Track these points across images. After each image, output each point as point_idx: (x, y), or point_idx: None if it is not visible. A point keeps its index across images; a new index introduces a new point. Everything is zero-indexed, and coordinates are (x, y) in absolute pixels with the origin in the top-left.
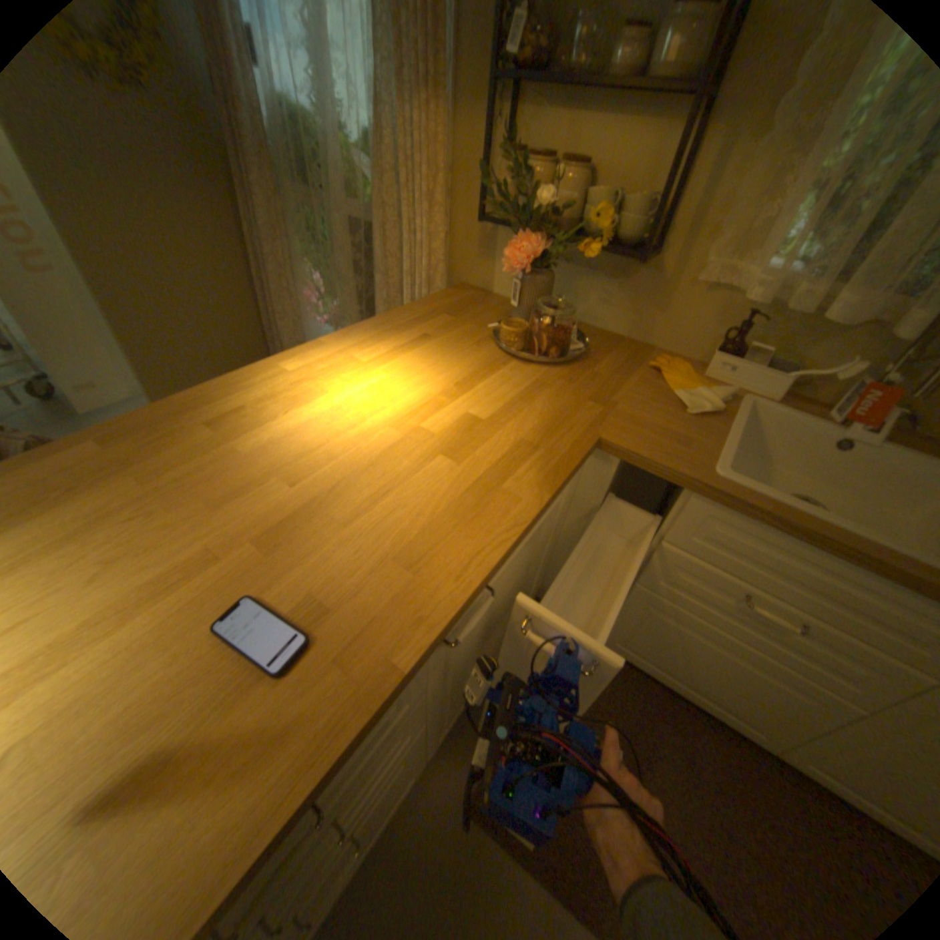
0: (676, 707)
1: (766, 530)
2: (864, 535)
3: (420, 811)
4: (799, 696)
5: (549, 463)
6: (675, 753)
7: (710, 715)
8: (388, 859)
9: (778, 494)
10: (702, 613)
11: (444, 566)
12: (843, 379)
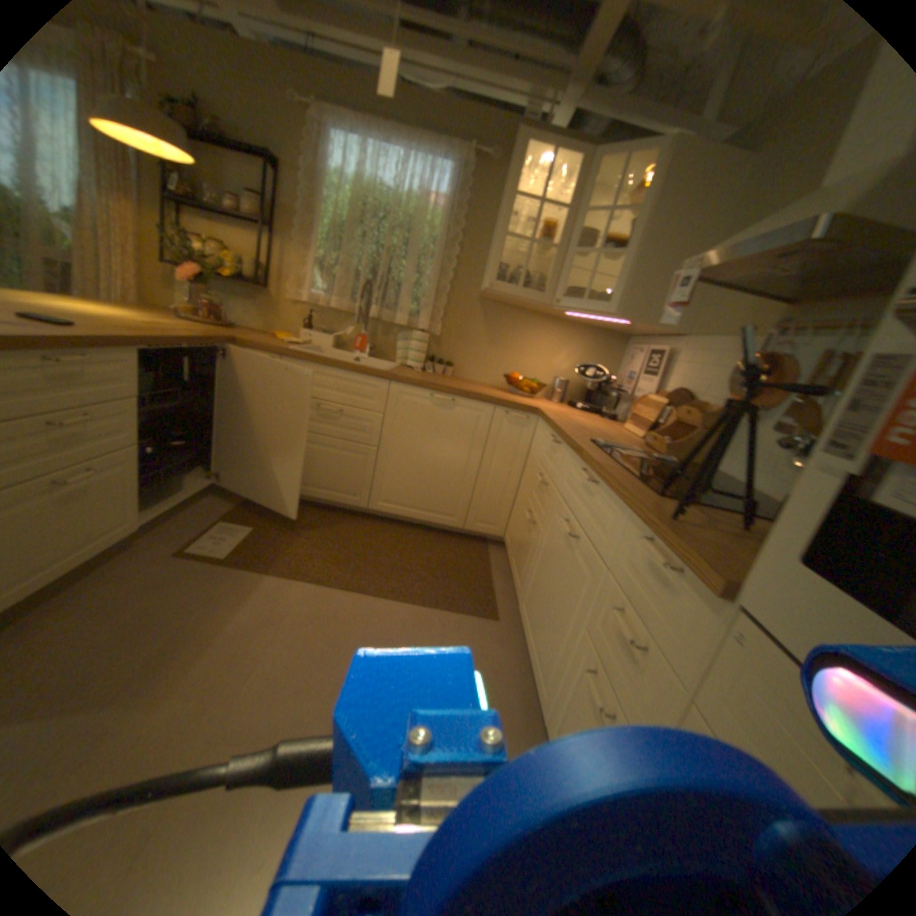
0: (320, 512)
1: (311, 366)
2: (341, 360)
3: (135, 560)
4: (355, 455)
5: (205, 334)
6: (317, 524)
7: (334, 502)
8: (109, 577)
9: (313, 352)
10: (307, 427)
11: (146, 332)
12: (349, 335)
